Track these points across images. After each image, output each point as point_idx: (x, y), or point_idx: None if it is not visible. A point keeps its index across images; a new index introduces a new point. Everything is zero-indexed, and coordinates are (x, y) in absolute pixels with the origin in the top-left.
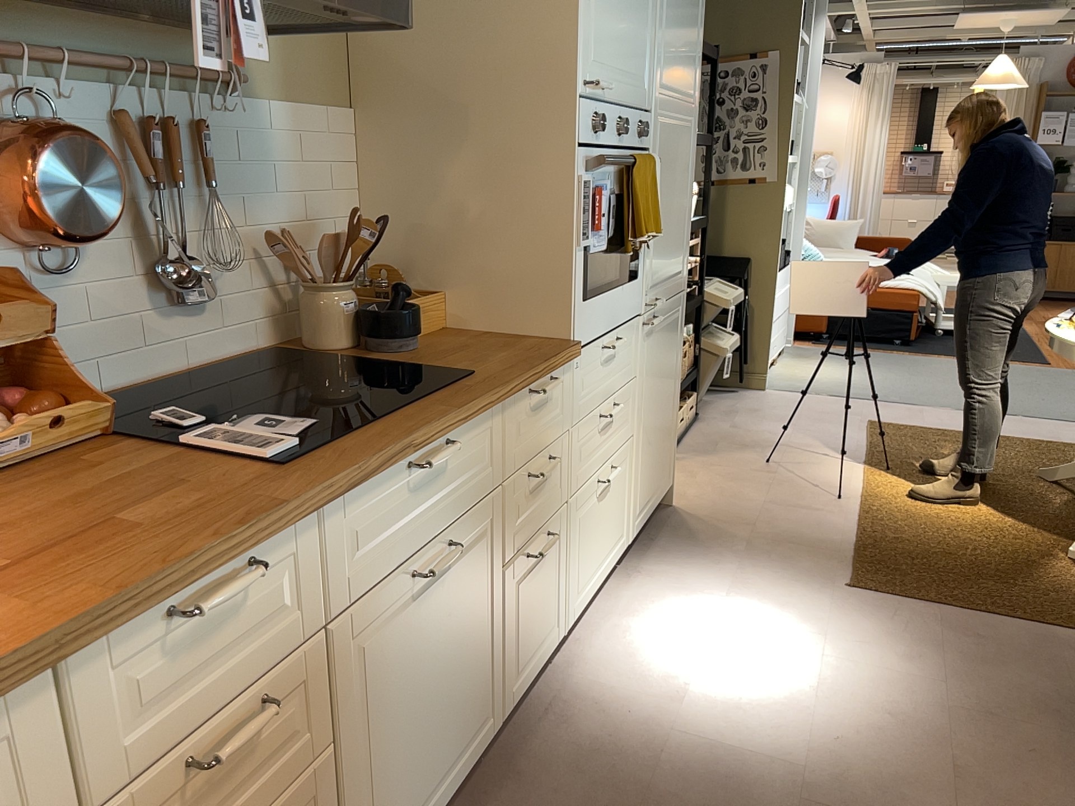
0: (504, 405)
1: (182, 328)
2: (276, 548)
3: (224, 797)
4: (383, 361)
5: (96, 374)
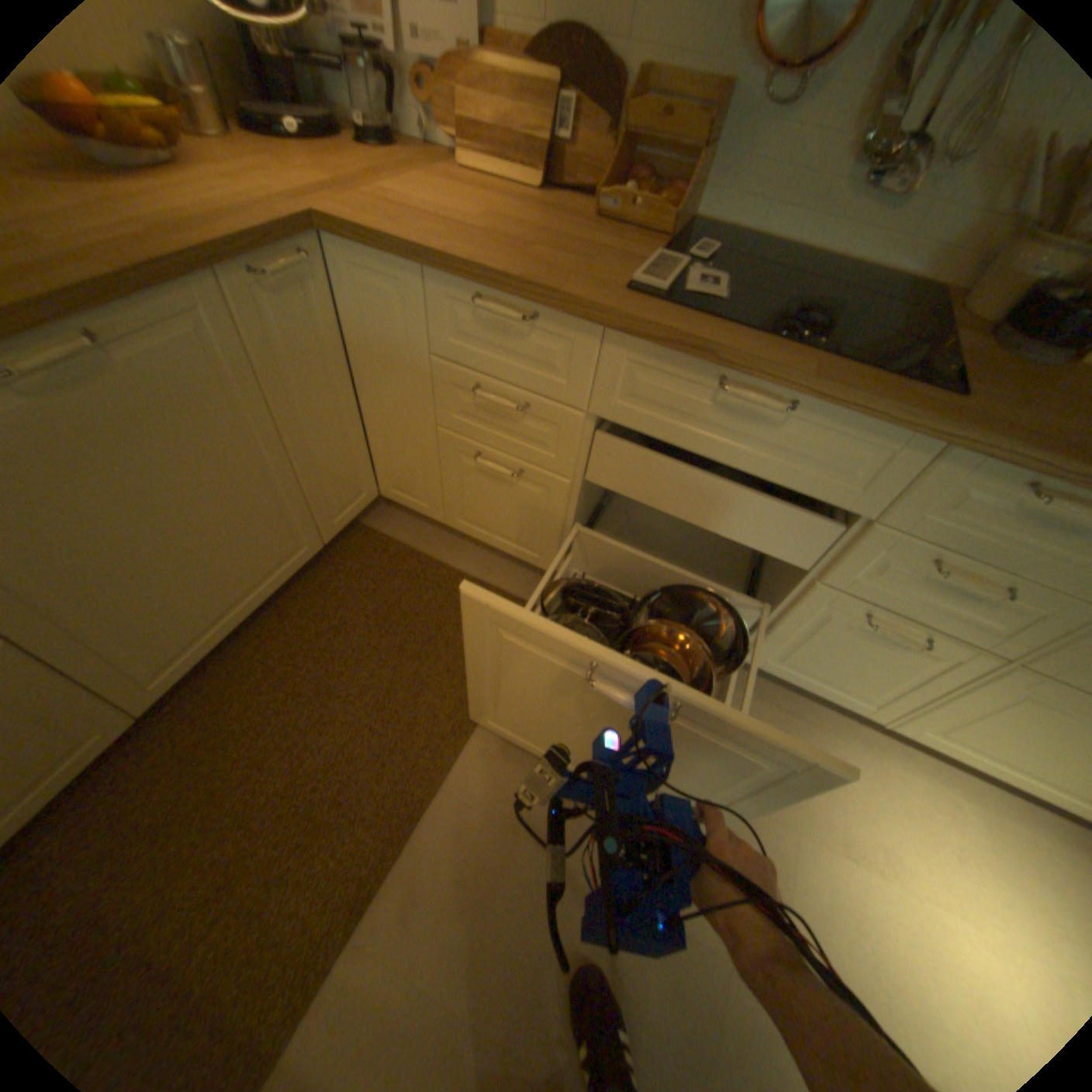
0: (945, 451)
1: (859, 208)
2: (557, 323)
3: (495, 424)
4: (958, 340)
5: (758, 211)
